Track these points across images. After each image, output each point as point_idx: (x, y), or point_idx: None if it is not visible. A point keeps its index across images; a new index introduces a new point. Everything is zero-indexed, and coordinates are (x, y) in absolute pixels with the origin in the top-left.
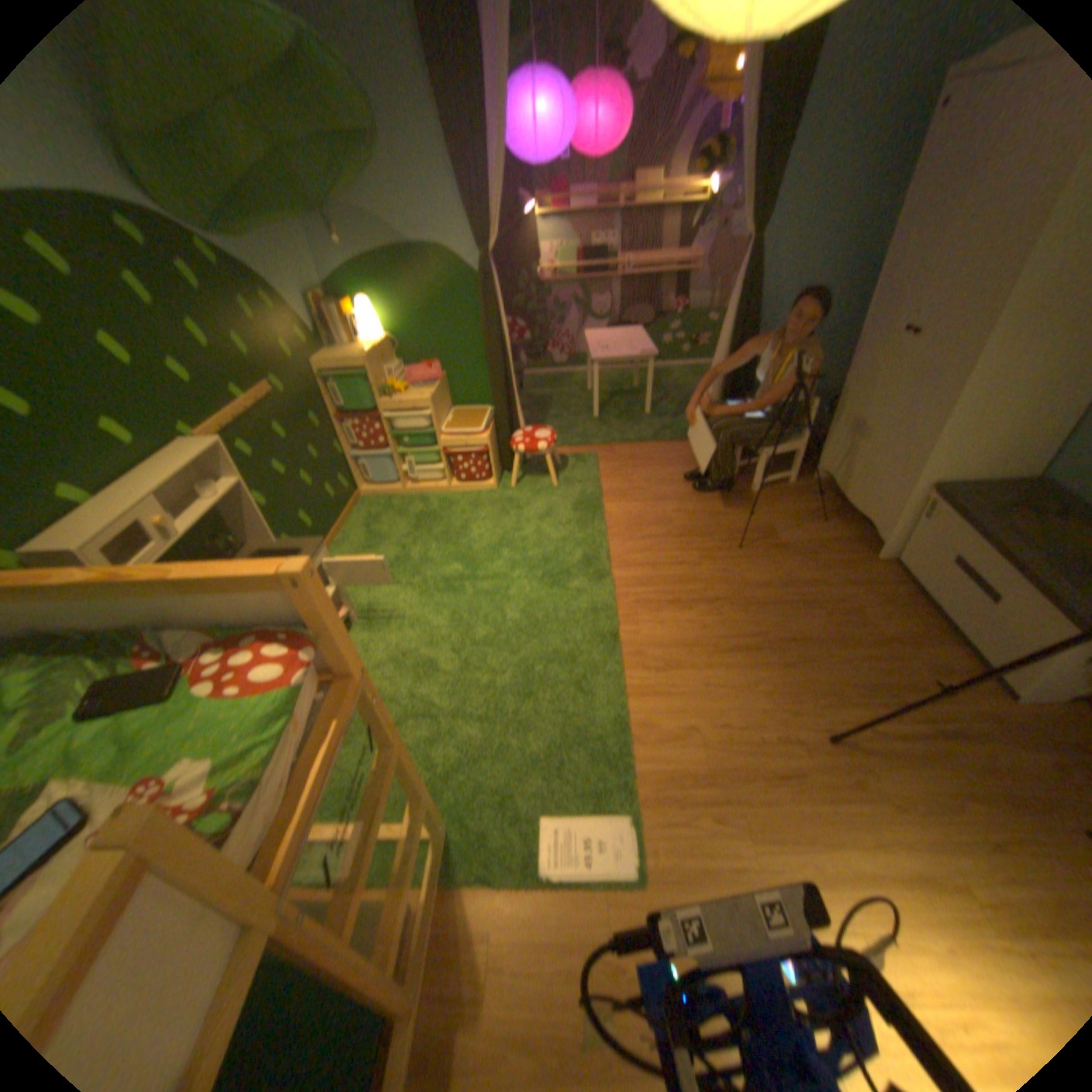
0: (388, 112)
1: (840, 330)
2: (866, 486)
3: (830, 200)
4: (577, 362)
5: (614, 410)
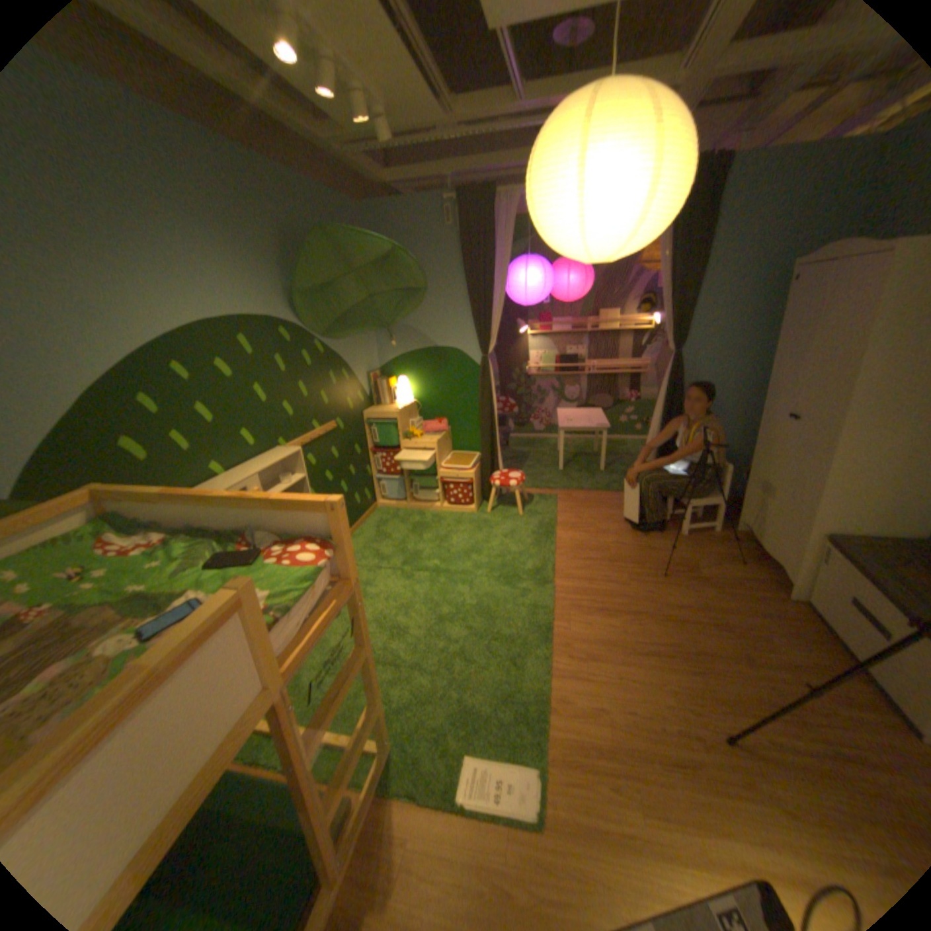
0: (436, 280)
1: (752, 418)
2: (779, 538)
3: (731, 331)
4: (552, 432)
5: (575, 466)
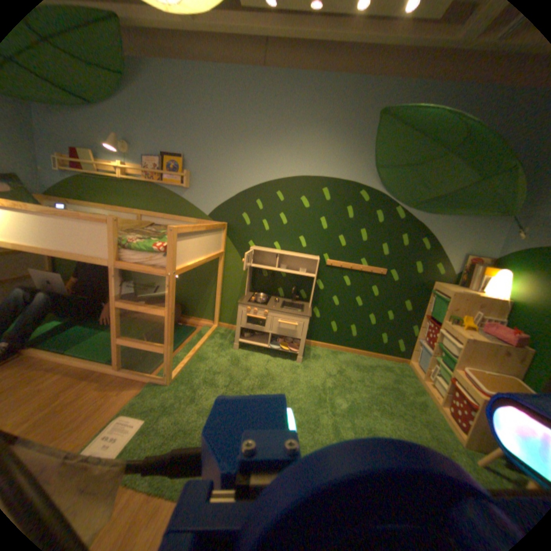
0: None
1: None
2: None
3: None
4: None
5: None
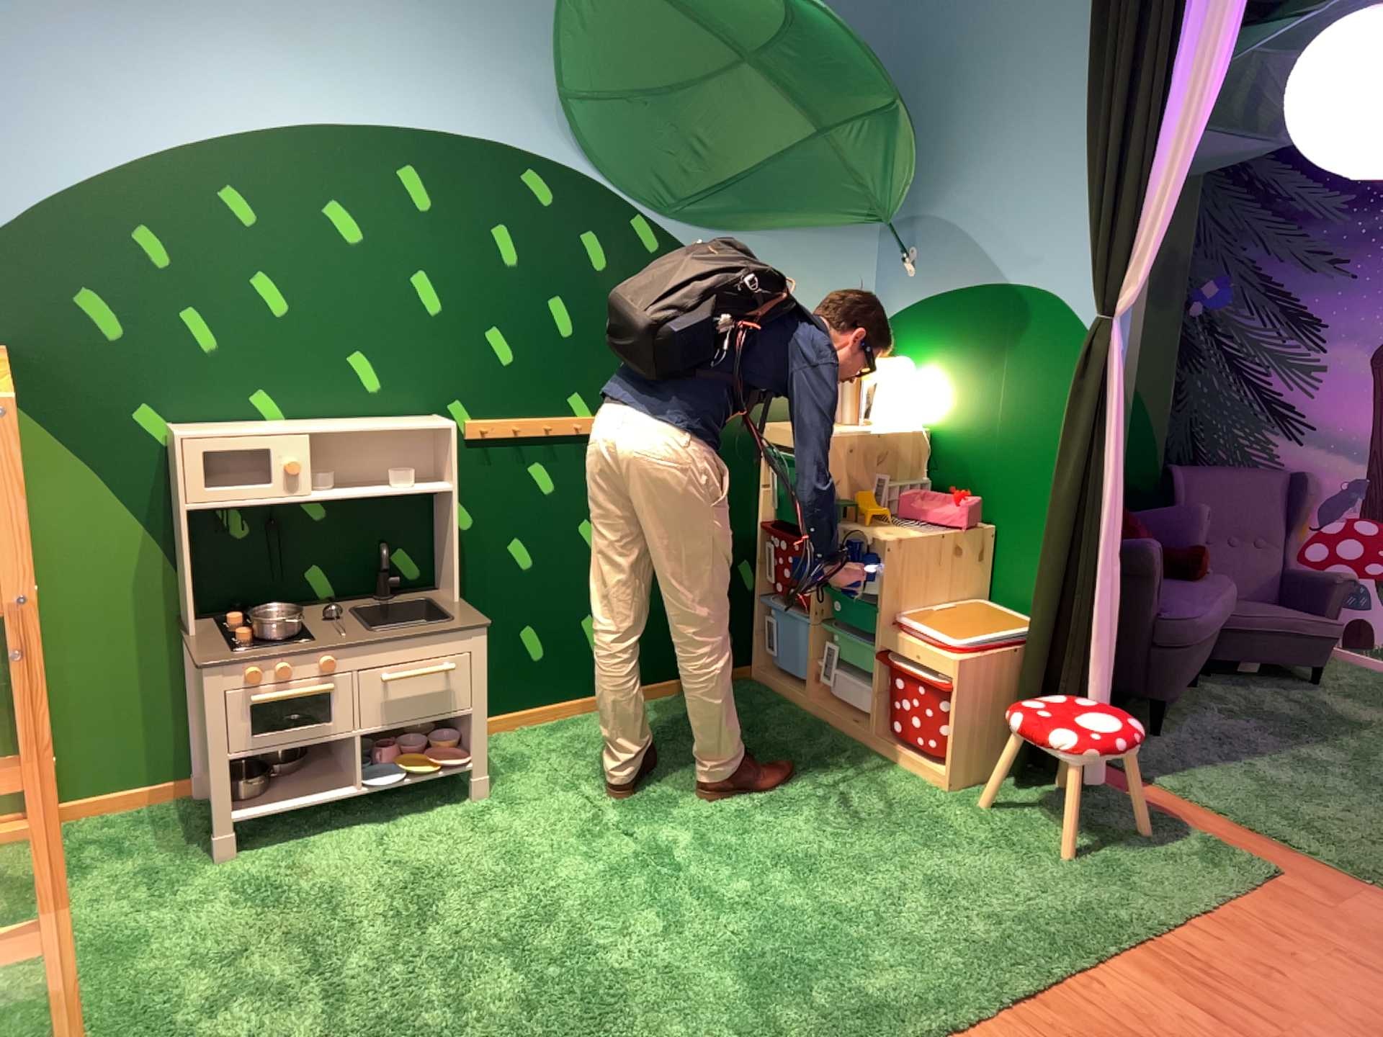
0: (1027, 100)
1: None
2: None
3: None
4: None
5: None
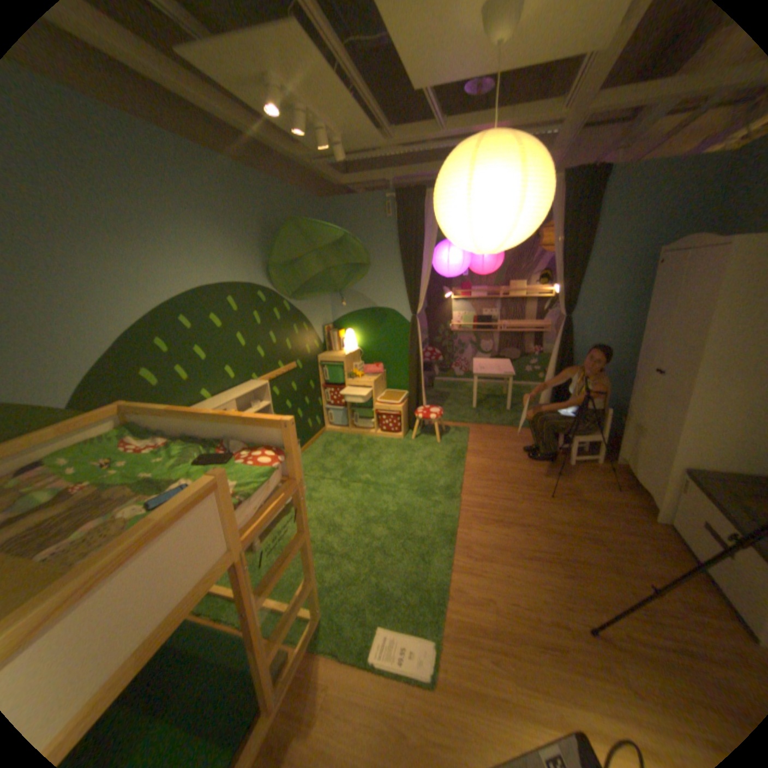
0: (378, 256)
1: (631, 371)
2: (649, 471)
3: (613, 301)
4: (469, 377)
5: (486, 405)
